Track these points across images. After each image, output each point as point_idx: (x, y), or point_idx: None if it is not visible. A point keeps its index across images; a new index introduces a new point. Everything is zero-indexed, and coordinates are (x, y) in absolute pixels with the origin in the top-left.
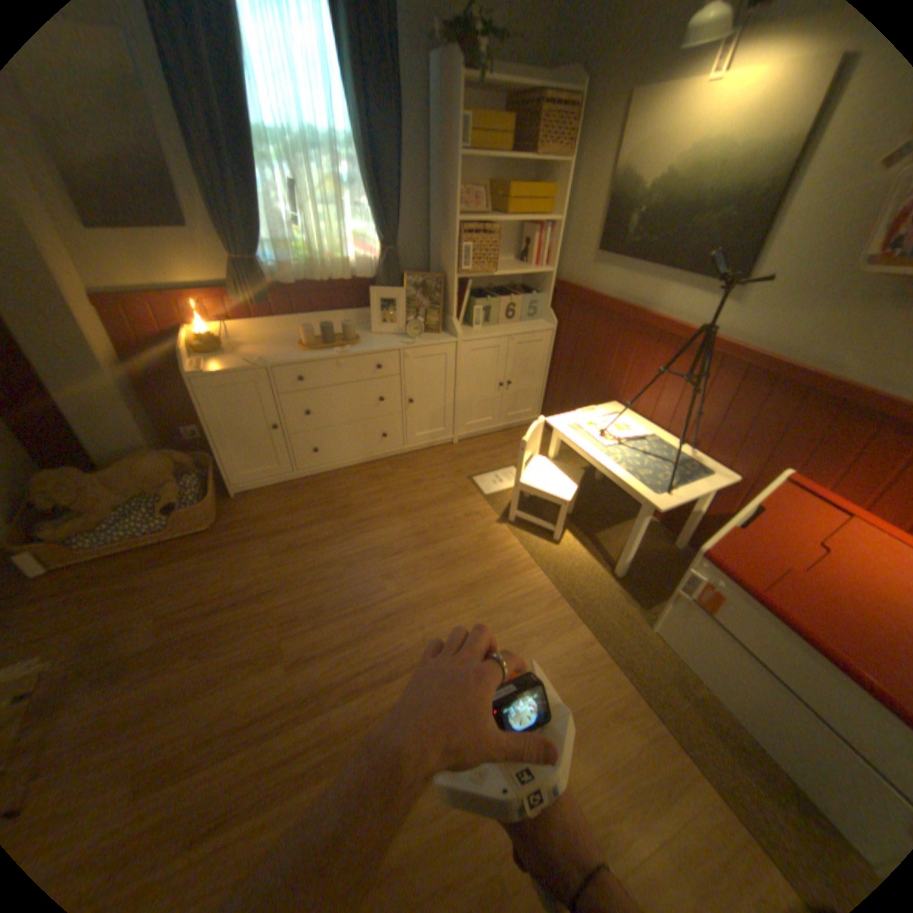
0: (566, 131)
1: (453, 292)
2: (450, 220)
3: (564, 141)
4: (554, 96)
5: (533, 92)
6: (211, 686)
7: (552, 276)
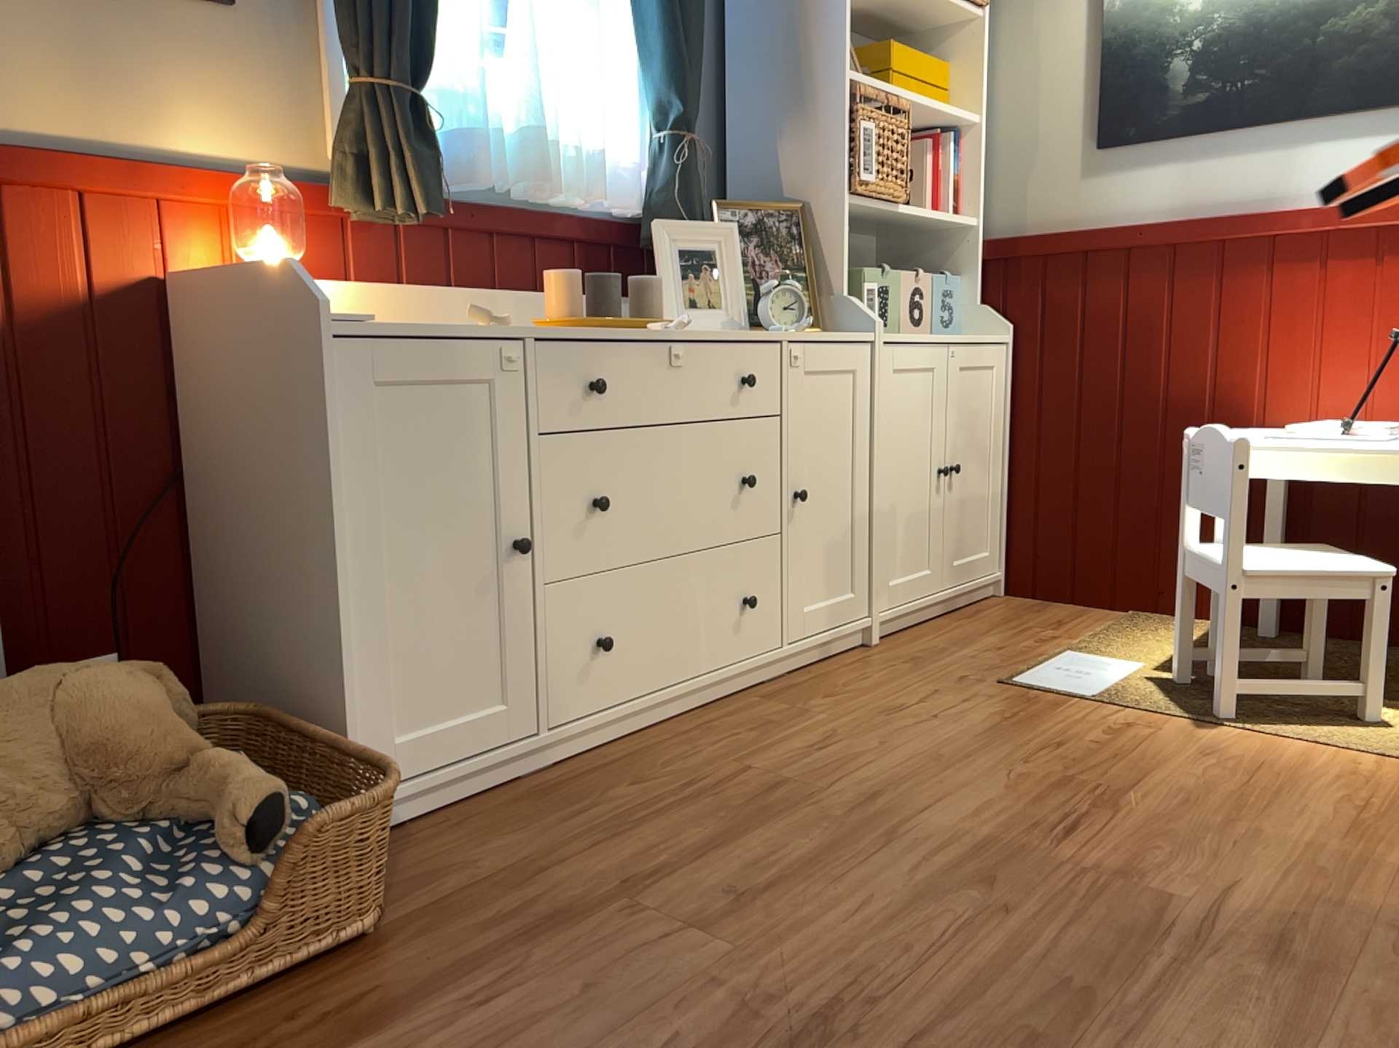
0: None
1: (840, 231)
2: (821, 79)
3: None
4: None
5: None
6: None
7: (978, 233)
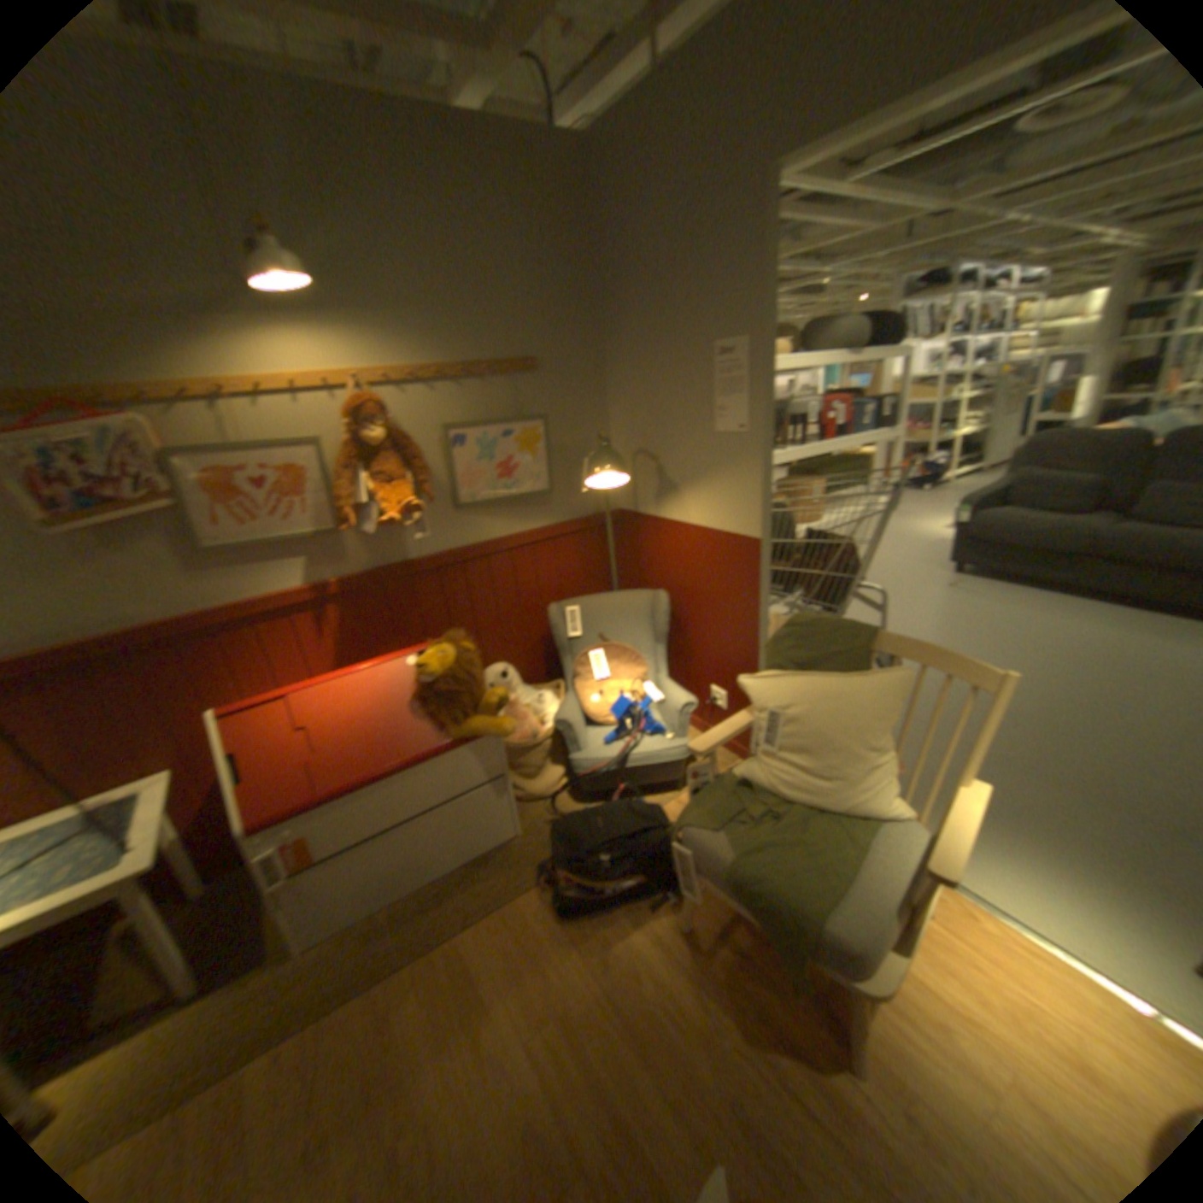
0: None
1: None
2: None
3: None
4: None
5: None
6: None
7: None
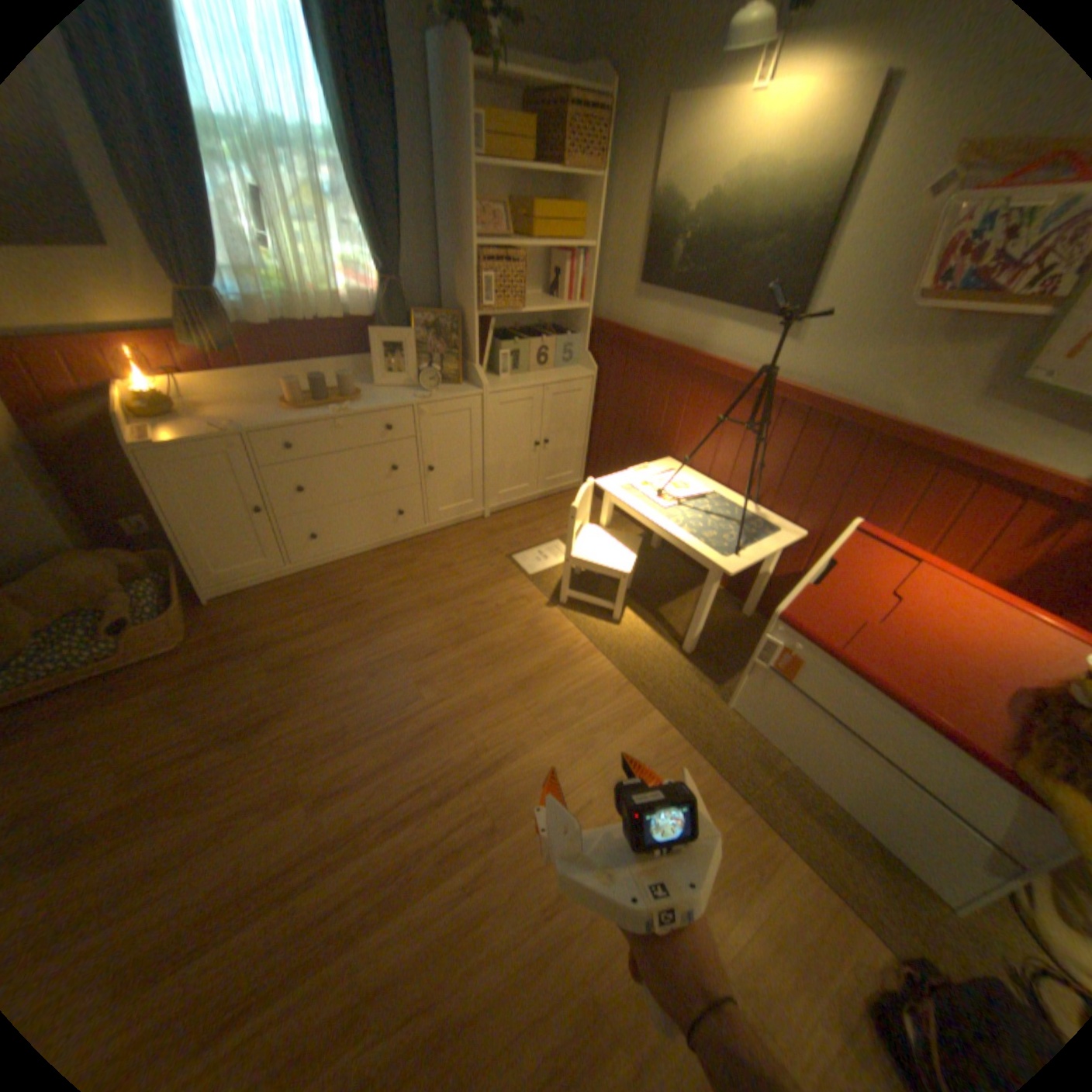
0: (595, 141)
1: (473, 333)
2: (465, 244)
3: (594, 153)
4: (578, 97)
5: (554, 90)
6: (207, 846)
7: (588, 314)
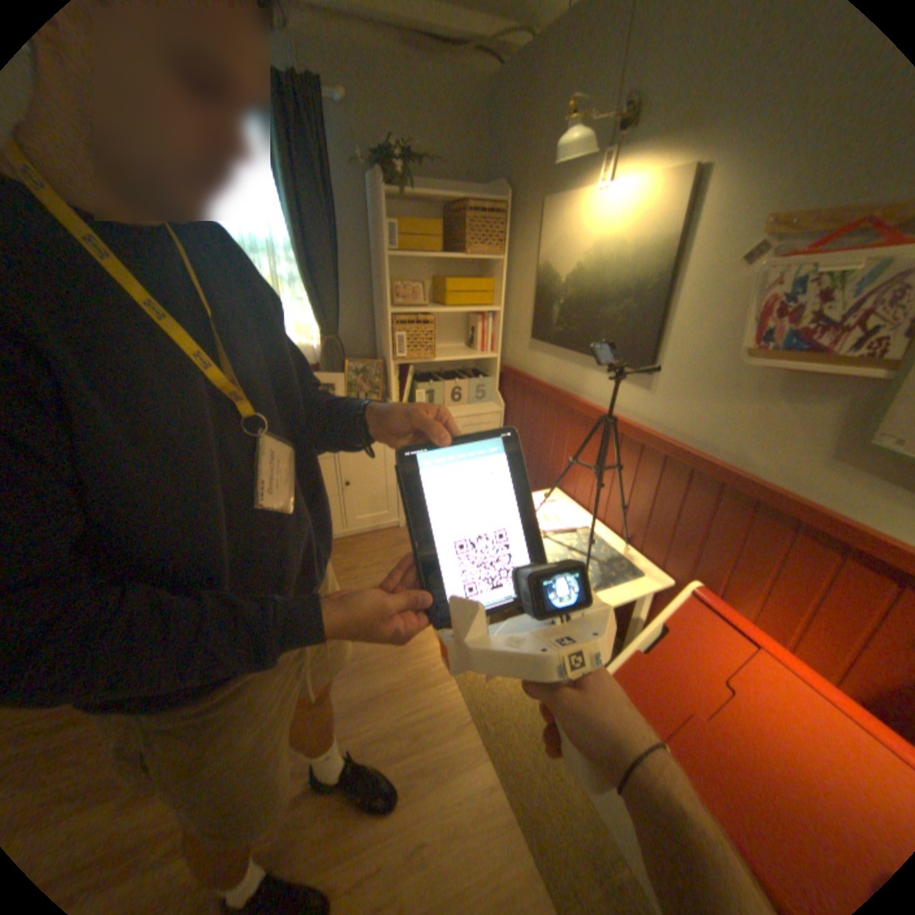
0: (496, 234)
1: (390, 378)
2: (384, 312)
3: (496, 243)
4: (484, 206)
5: (460, 202)
6: None
7: (497, 362)
